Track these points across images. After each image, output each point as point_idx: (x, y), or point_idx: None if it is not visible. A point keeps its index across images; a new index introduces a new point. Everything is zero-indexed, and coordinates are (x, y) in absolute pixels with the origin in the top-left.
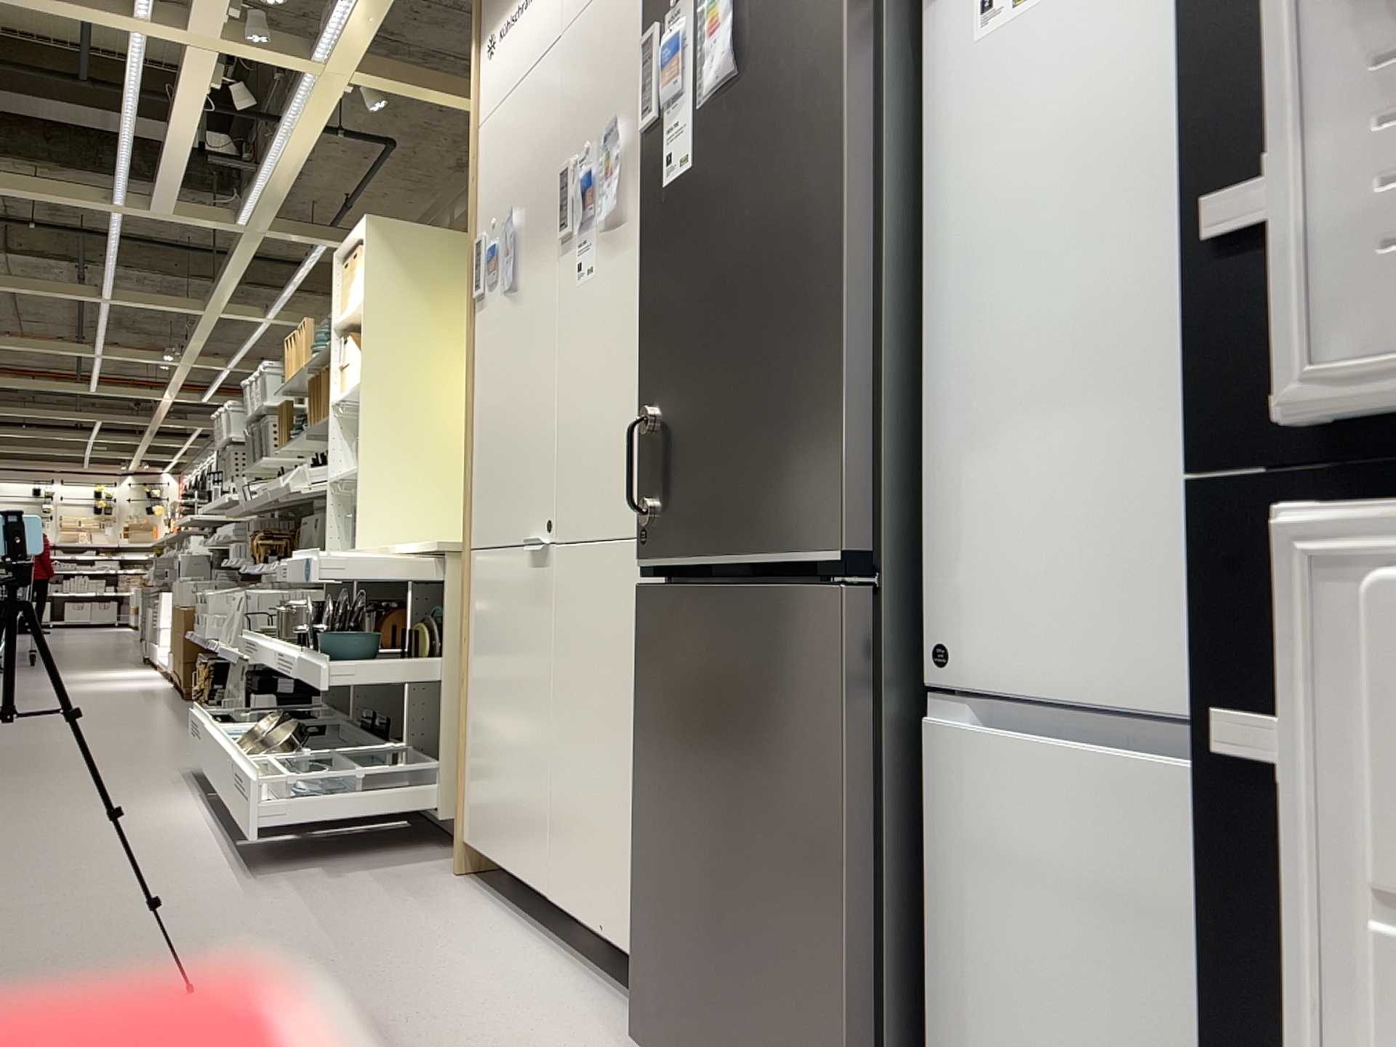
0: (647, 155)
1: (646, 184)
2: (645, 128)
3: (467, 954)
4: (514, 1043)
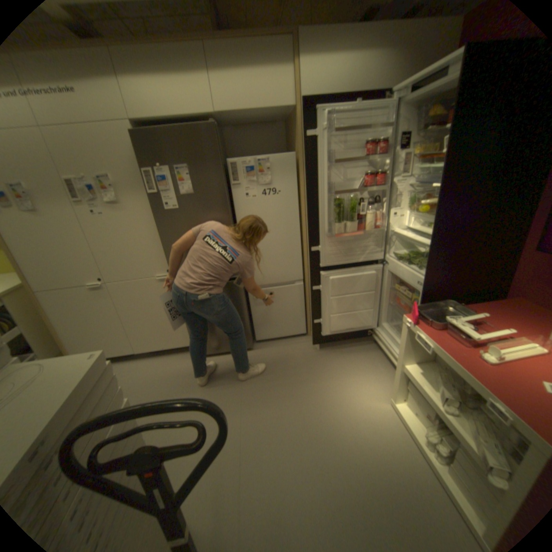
0: (153, 199)
1: (155, 206)
2: (151, 192)
3: (126, 374)
4: (173, 371)
